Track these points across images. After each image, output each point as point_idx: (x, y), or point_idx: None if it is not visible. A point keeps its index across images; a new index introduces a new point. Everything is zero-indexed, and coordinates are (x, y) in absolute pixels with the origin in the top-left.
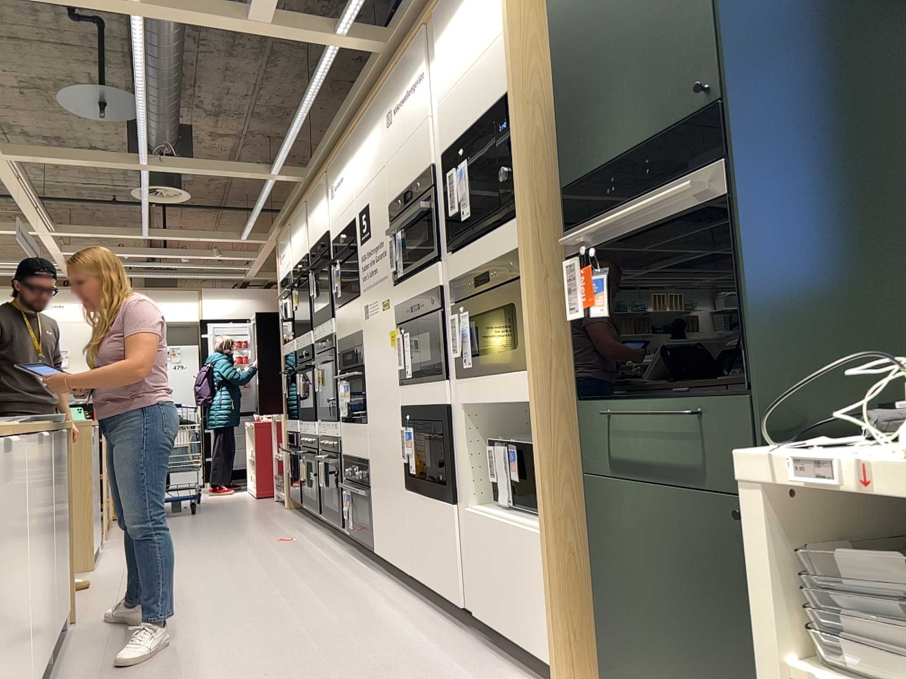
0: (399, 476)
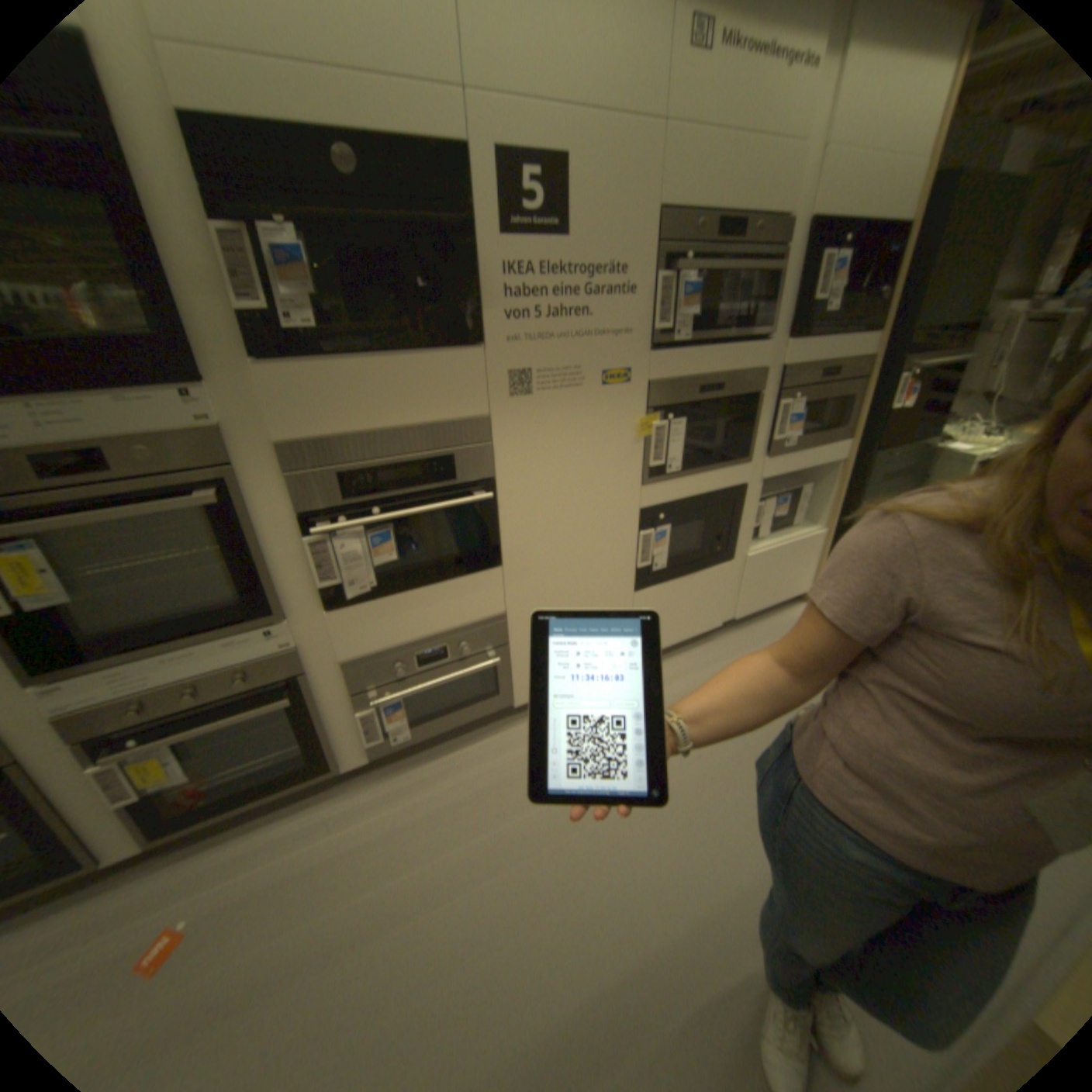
0: (618, 586)
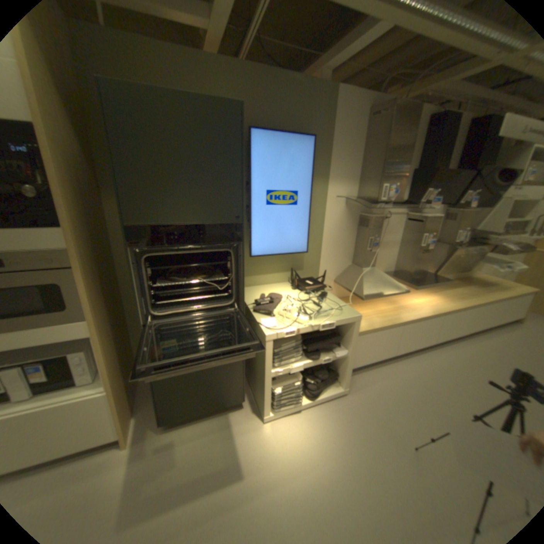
0: None
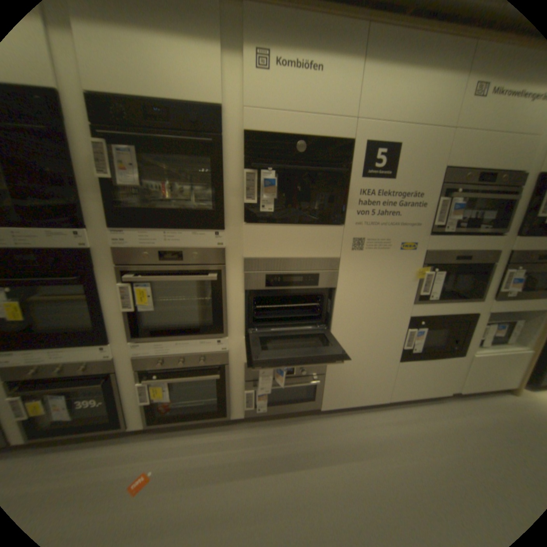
0: (391, 357)
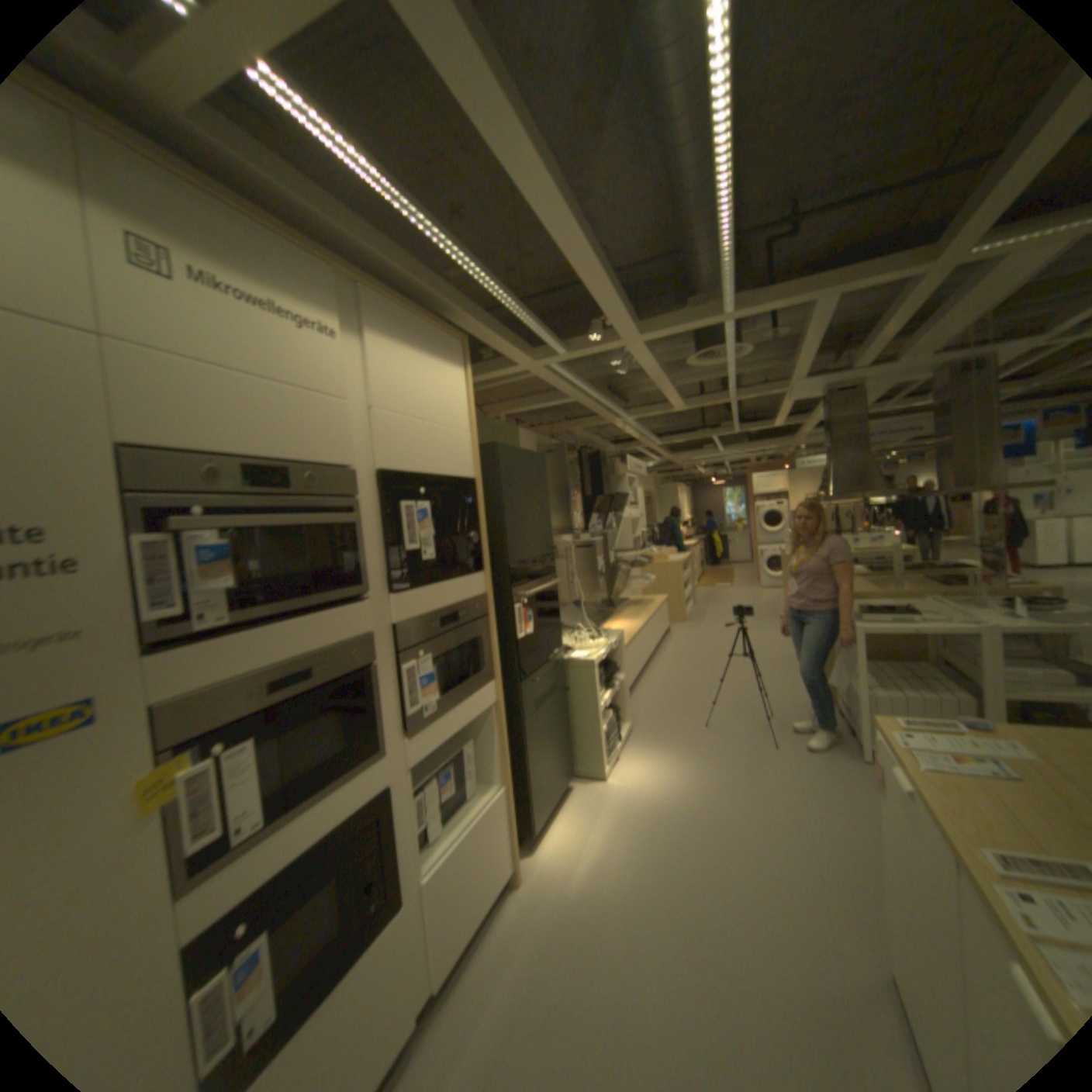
0: None
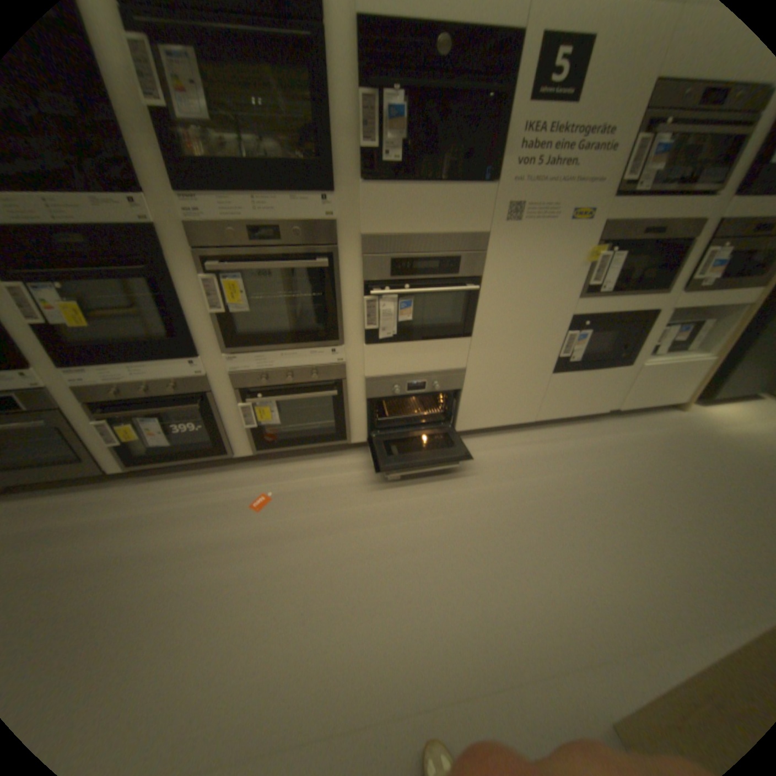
0: (543, 367)
